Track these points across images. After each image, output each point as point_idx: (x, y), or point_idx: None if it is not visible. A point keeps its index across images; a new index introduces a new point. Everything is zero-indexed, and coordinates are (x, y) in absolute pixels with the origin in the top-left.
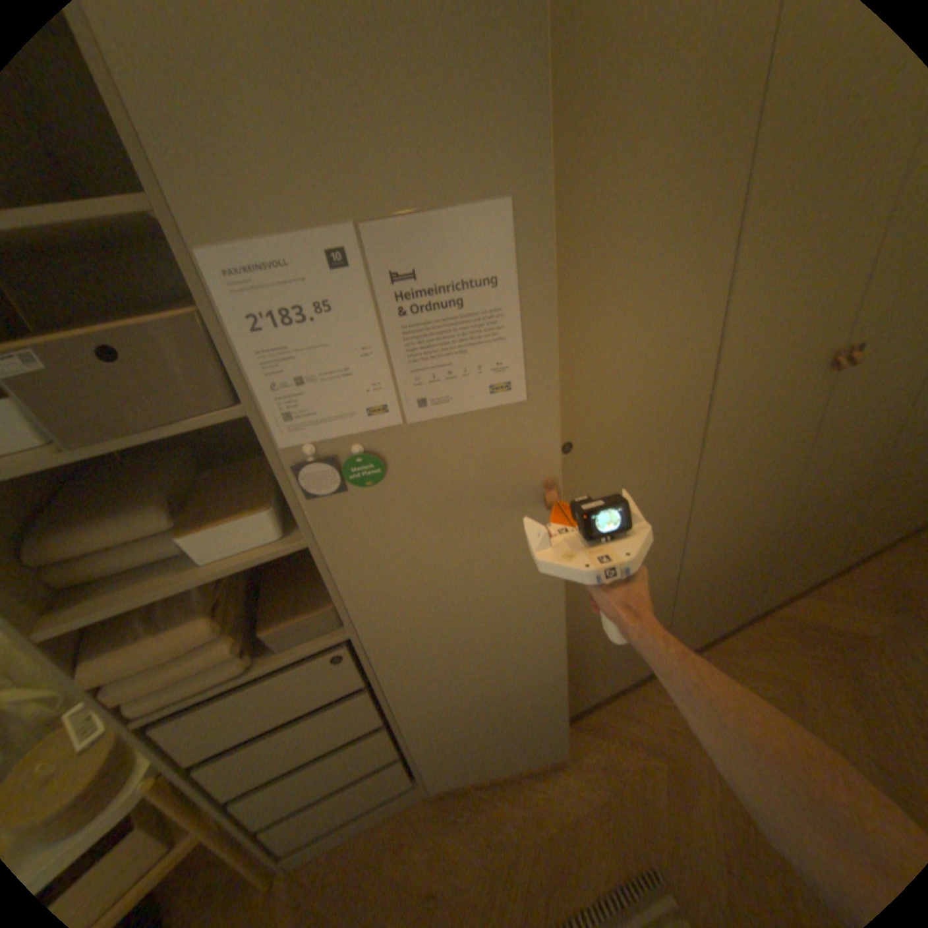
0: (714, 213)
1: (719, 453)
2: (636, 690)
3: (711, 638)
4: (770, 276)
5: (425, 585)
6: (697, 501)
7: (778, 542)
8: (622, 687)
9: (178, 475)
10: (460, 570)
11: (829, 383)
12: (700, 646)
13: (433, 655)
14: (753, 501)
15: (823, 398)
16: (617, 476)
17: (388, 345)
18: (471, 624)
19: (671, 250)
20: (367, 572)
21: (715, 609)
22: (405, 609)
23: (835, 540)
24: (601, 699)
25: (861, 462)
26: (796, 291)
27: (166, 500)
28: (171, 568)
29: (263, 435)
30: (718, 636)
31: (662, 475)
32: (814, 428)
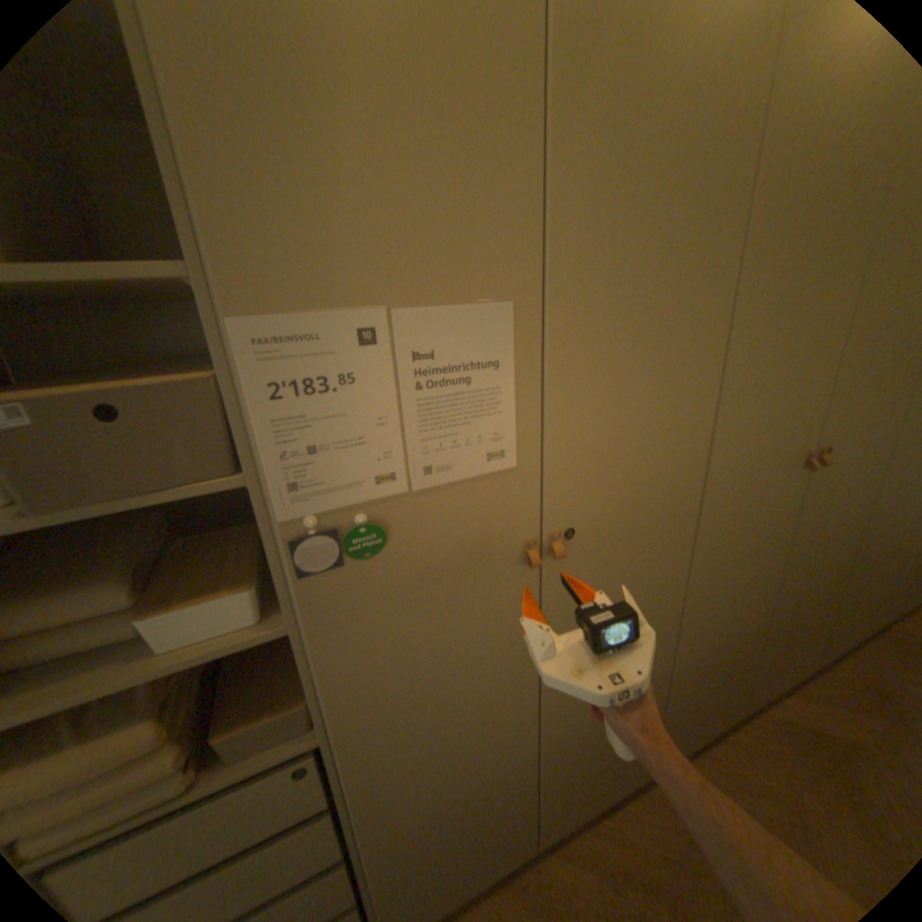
0: (706, 326)
1: (710, 544)
2: (626, 806)
3: (702, 743)
4: (753, 383)
5: (413, 680)
6: (690, 592)
7: (764, 637)
8: (612, 803)
9: (149, 542)
10: (452, 664)
11: (804, 481)
12: (691, 752)
13: (412, 766)
14: (741, 594)
15: (800, 496)
16: (616, 565)
17: (405, 422)
18: (458, 728)
19: (669, 354)
20: (352, 665)
21: (707, 710)
22: (388, 710)
23: (816, 636)
24: (589, 817)
25: (834, 558)
26: (774, 397)
27: (132, 572)
28: (123, 655)
29: (262, 506)
30: (709, 740)
31: (658, 564)
32: (793, 524)
